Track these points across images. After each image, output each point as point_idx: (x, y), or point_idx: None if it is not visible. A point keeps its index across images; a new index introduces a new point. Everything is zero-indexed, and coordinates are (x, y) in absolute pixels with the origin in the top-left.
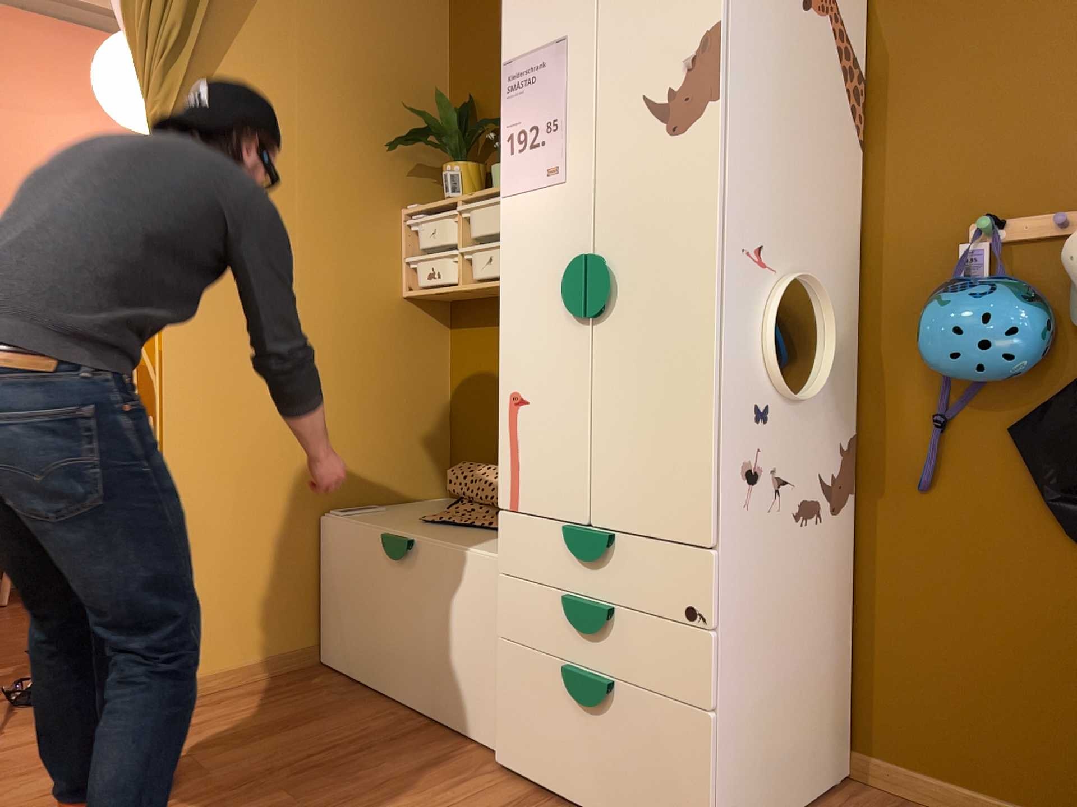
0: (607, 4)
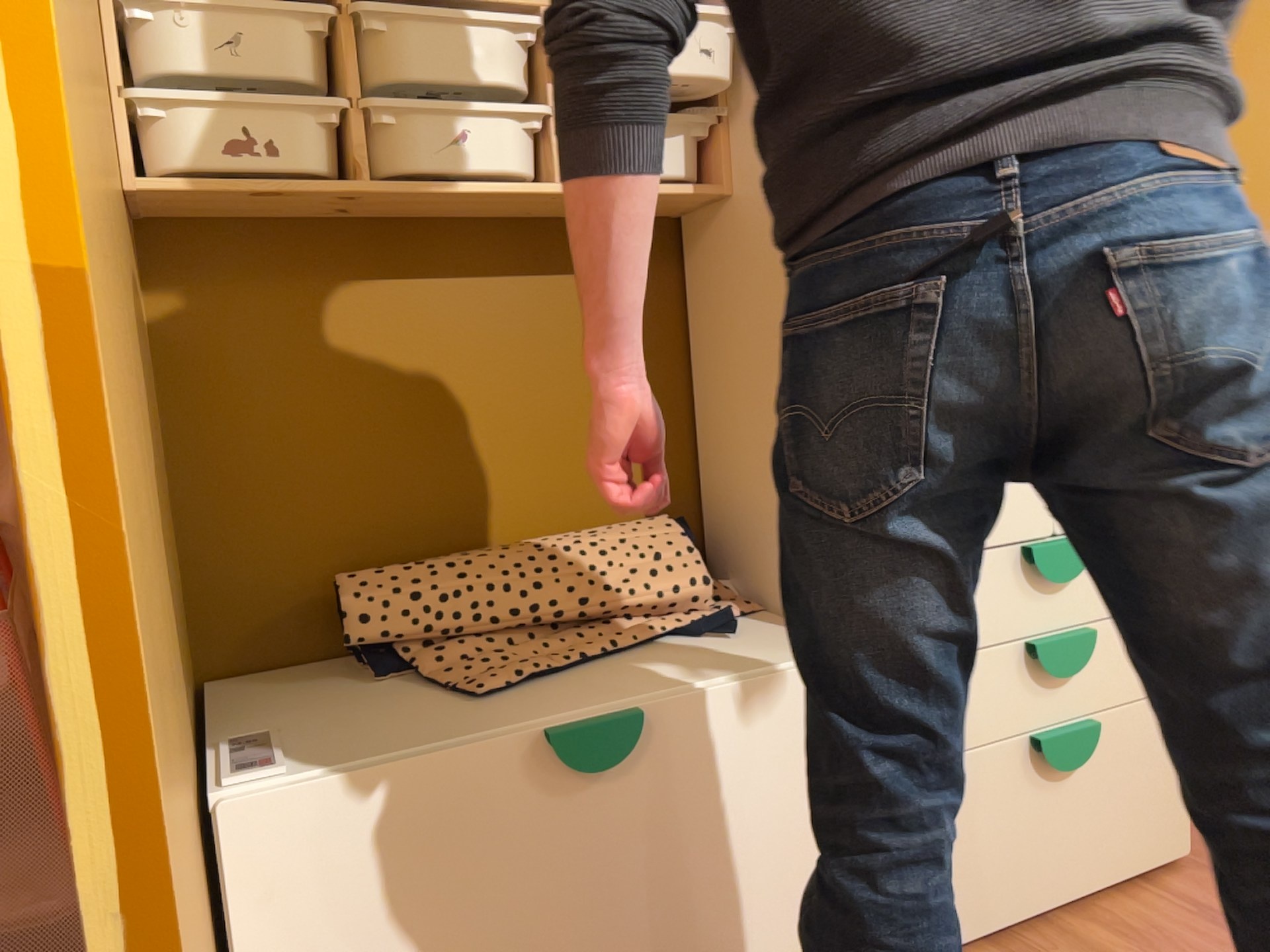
0: None
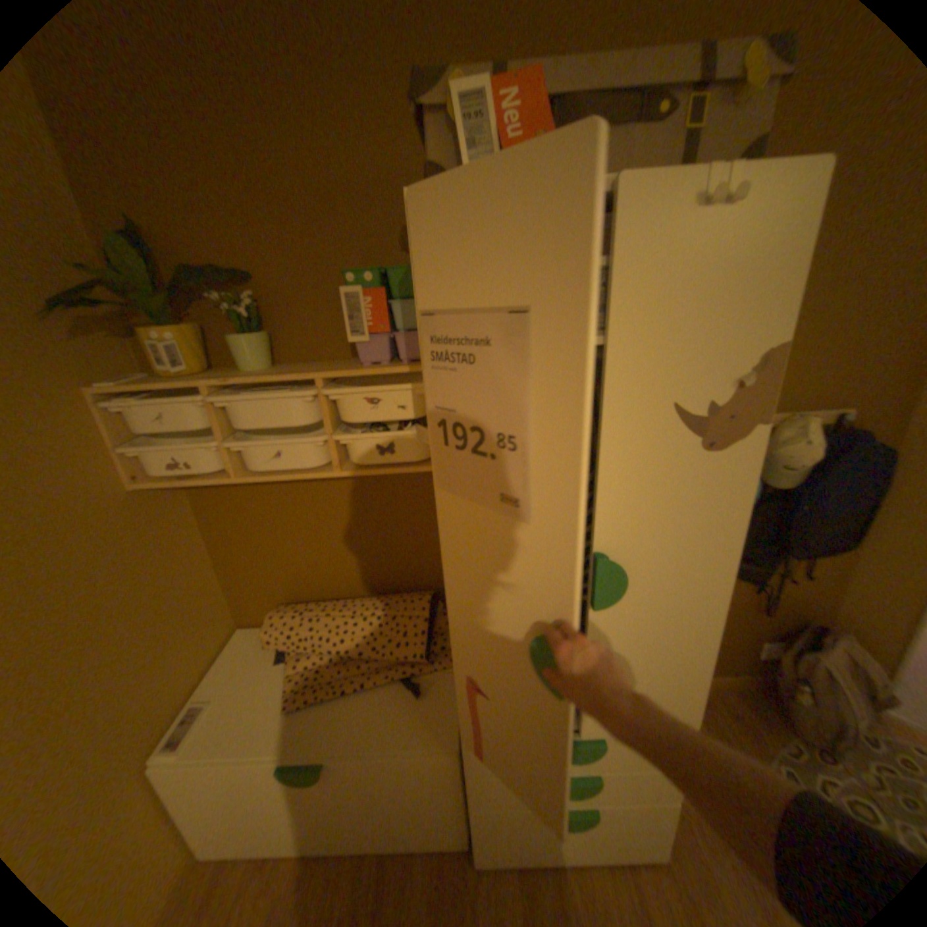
0: (628, 272)
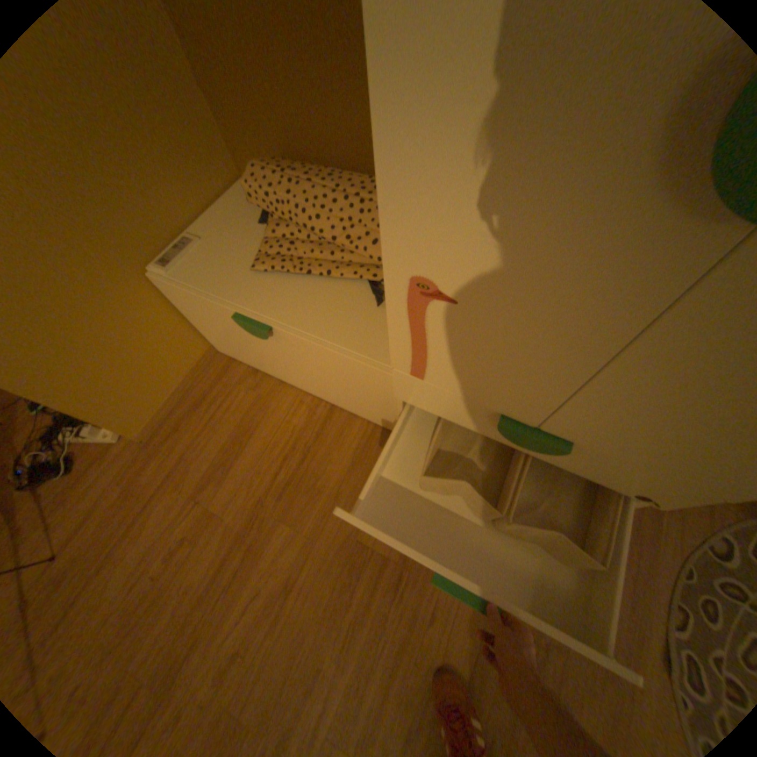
0: None
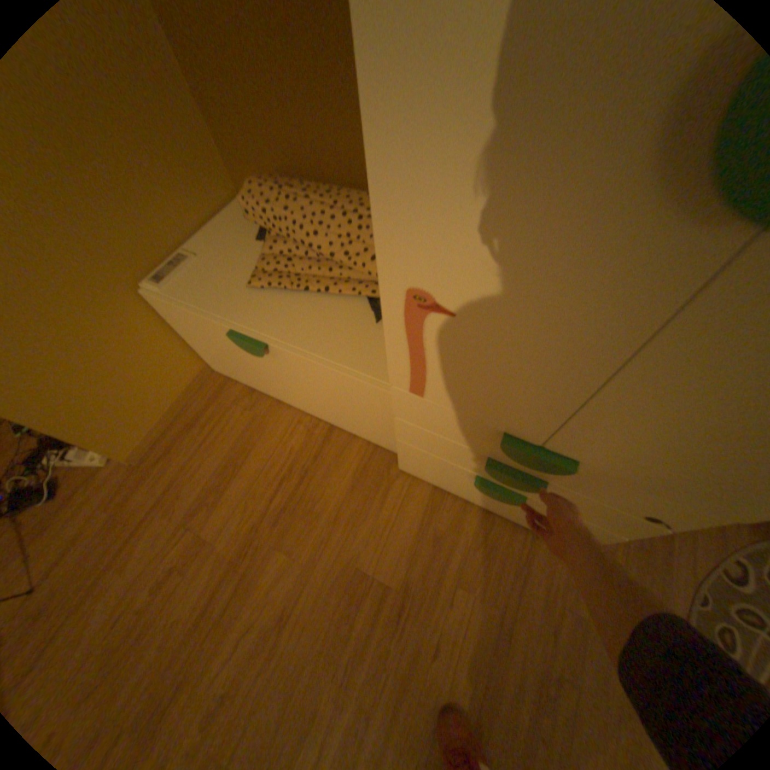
0: None
